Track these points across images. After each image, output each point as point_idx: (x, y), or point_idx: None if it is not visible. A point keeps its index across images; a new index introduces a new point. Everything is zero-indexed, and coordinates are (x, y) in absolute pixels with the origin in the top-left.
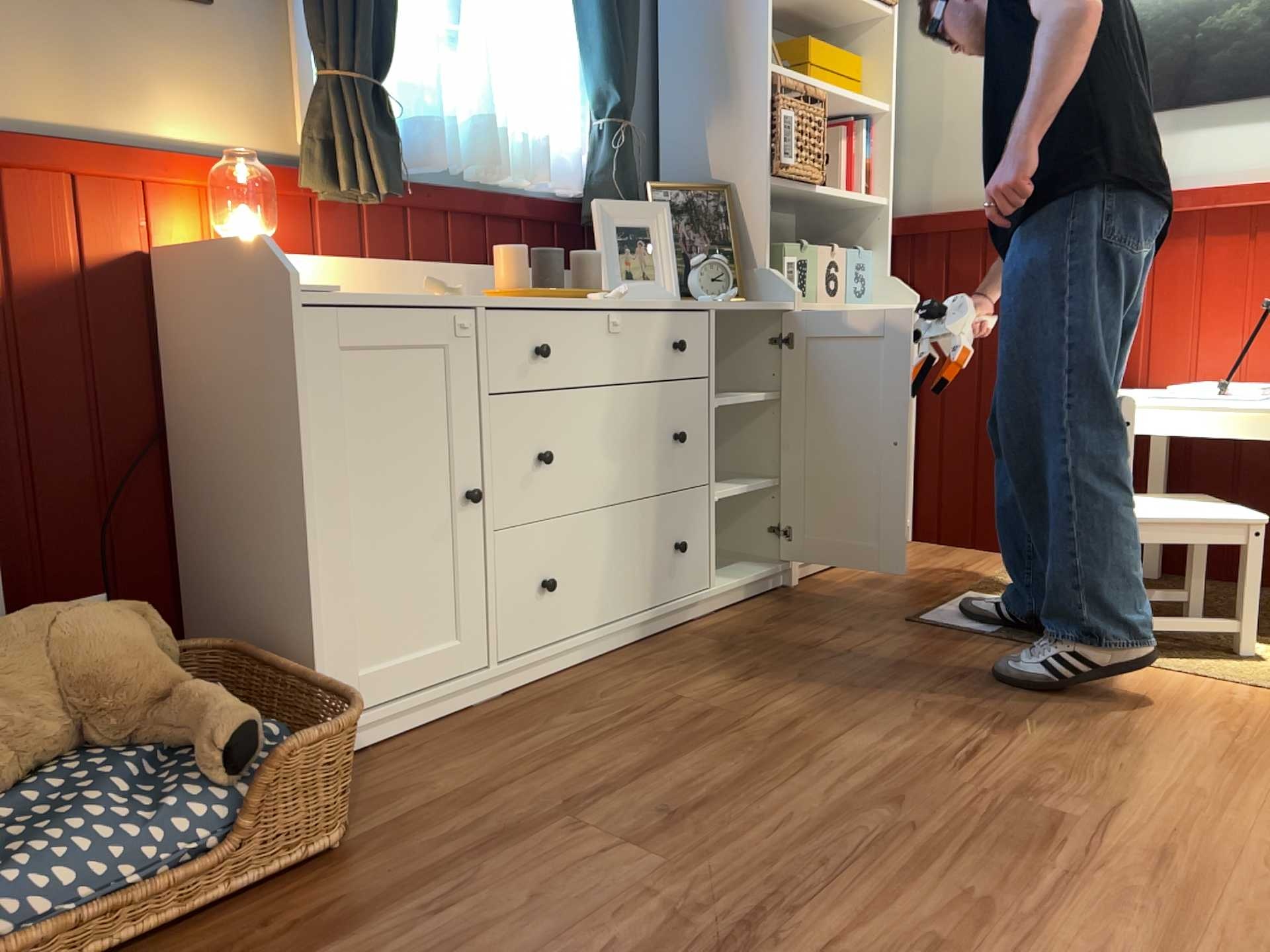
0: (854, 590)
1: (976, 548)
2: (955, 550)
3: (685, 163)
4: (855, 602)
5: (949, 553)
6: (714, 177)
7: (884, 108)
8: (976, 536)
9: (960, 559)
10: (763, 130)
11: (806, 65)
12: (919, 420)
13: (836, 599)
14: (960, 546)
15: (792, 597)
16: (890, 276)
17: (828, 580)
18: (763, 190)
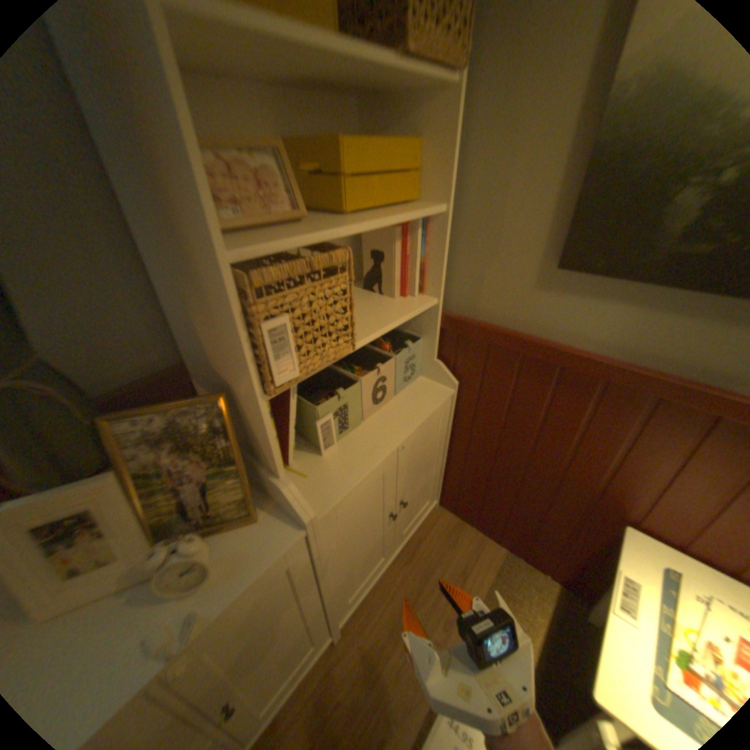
0: (378, 654)
1: (477, 531)
2: (464, 533)
3: (188, 334)
4: (372, 697)
5: (459, 541)
6: (216, 367)
7: (442, 211)
8: (479, 526)
9: (464, 557)
10: (245, 349)
11: (340, 179)
12: (450, 454)
13: (360, 684)
14: (468, 525)
15: (328, 676)
16: (436, 359)
17: (365, 620)
18: (261, 412)
